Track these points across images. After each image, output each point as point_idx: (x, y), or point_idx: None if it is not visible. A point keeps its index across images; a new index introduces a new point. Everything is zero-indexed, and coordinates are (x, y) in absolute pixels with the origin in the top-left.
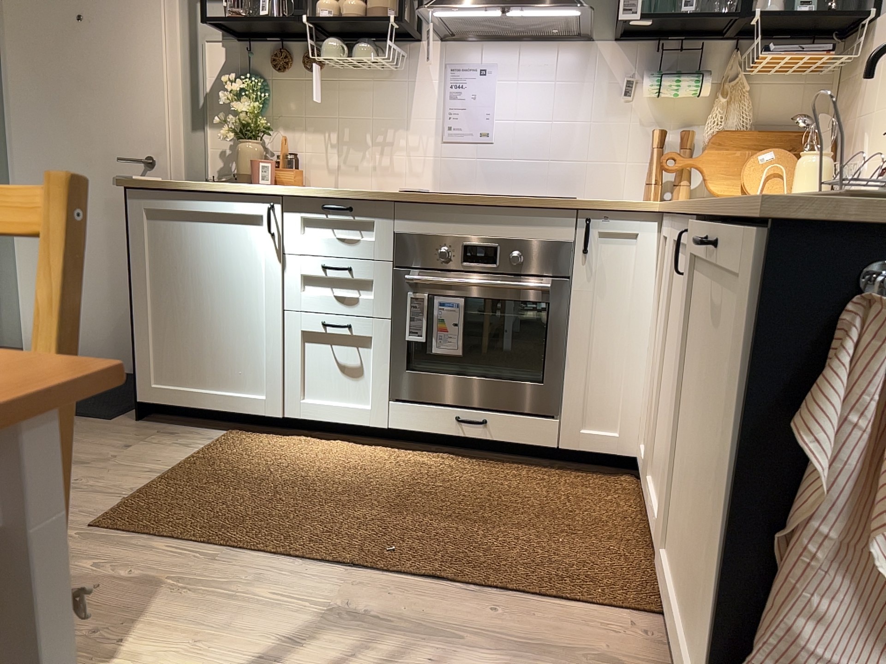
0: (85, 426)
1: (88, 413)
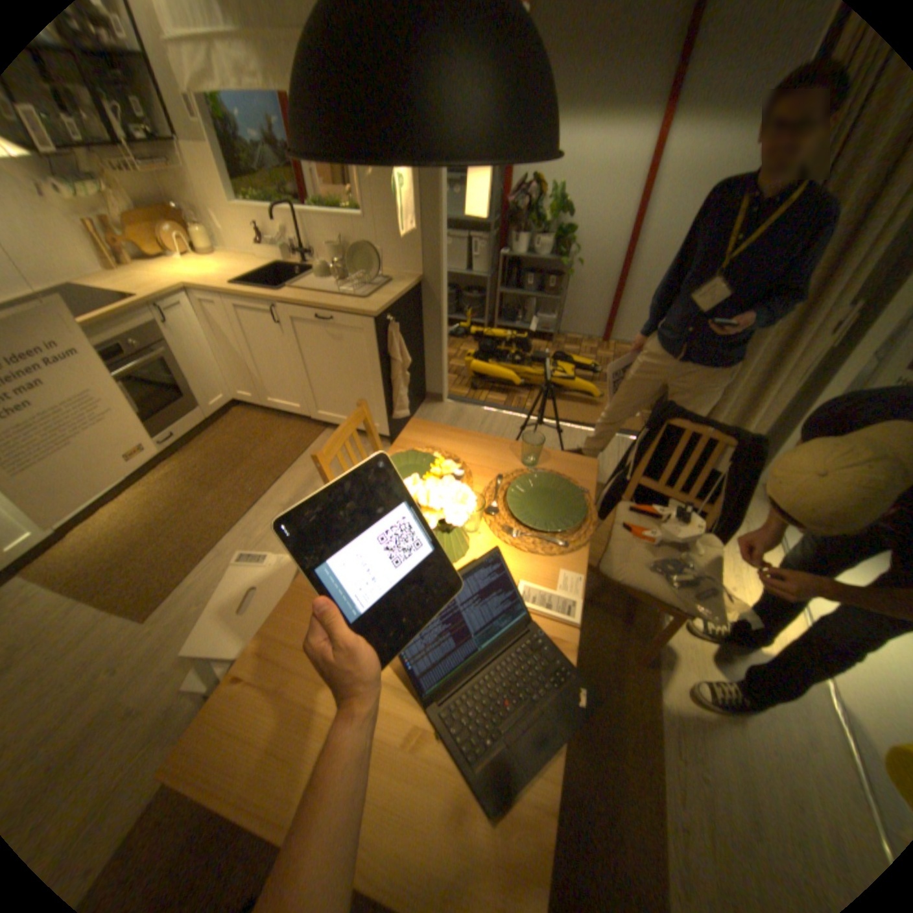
0: None
1: None
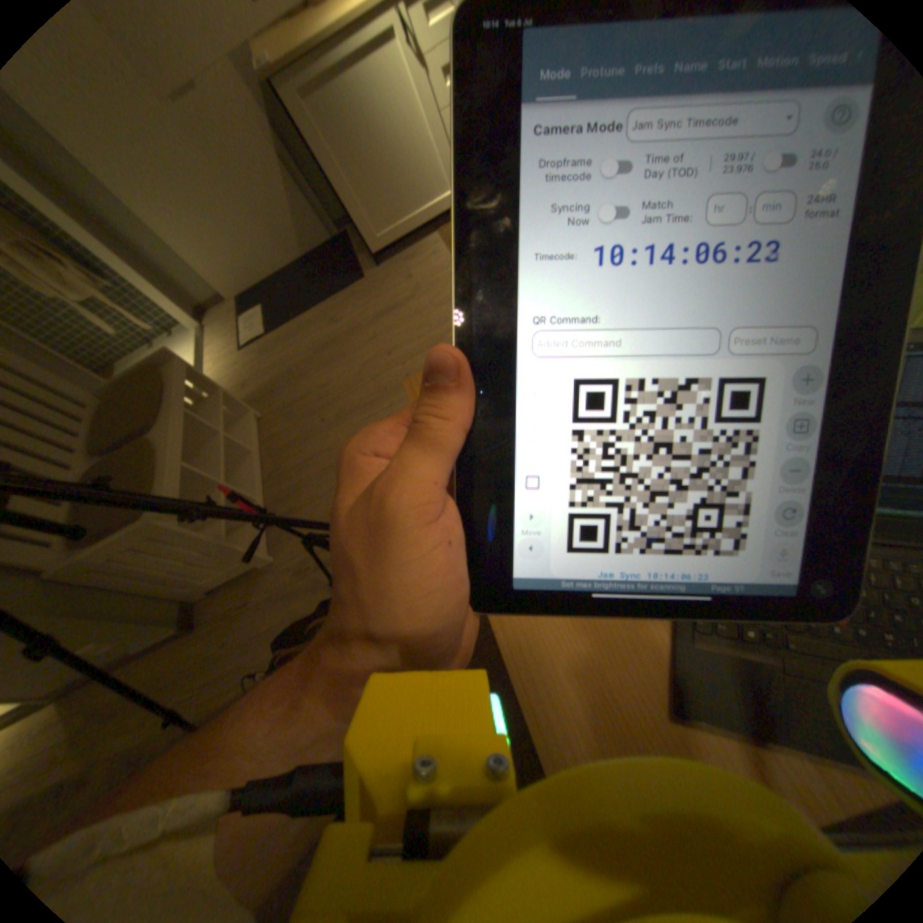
0: (360, 285)
1: (345, 281)
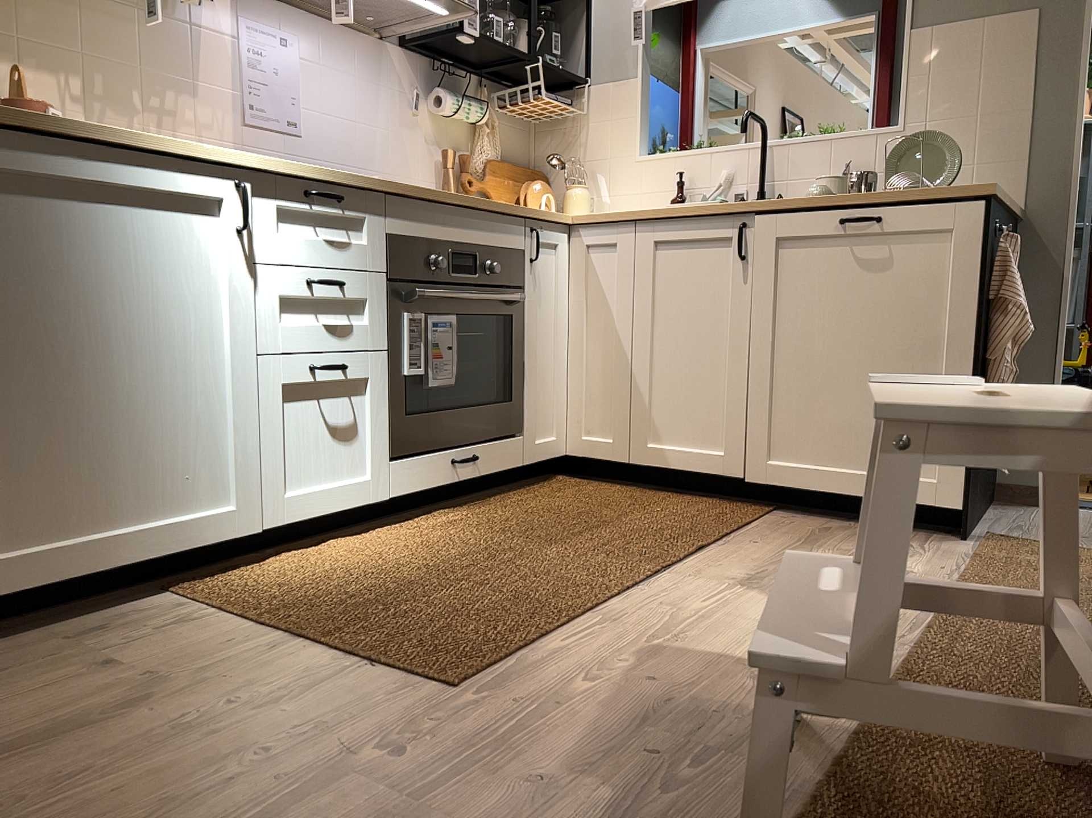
0: None
1: None
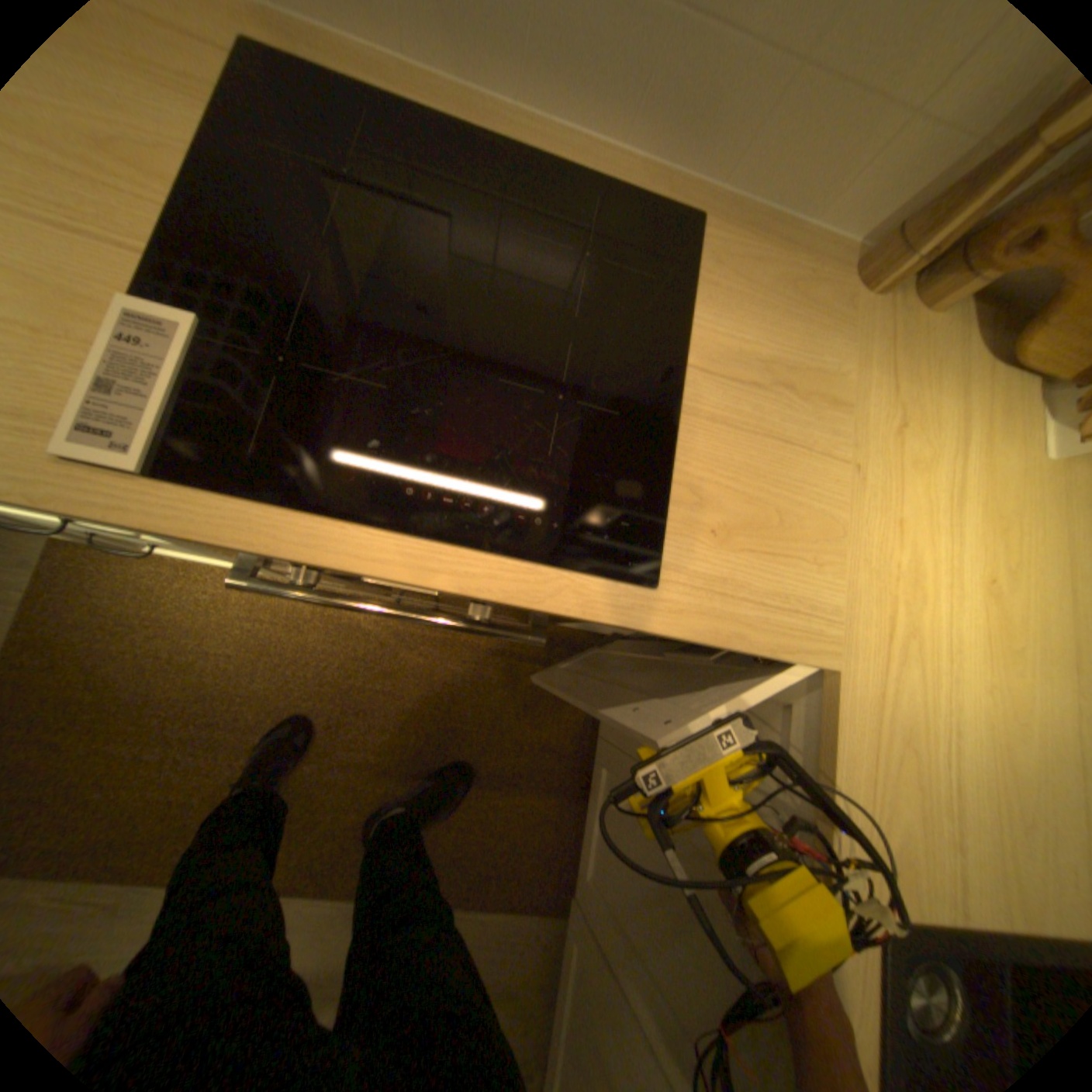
0: None
1: None
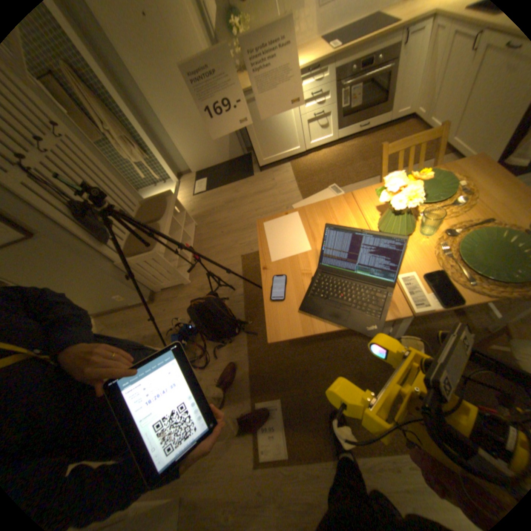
0: (252, 180)
1: (245, 177)
